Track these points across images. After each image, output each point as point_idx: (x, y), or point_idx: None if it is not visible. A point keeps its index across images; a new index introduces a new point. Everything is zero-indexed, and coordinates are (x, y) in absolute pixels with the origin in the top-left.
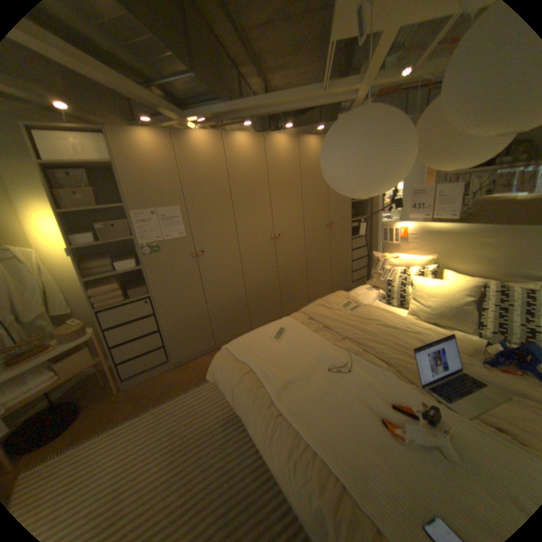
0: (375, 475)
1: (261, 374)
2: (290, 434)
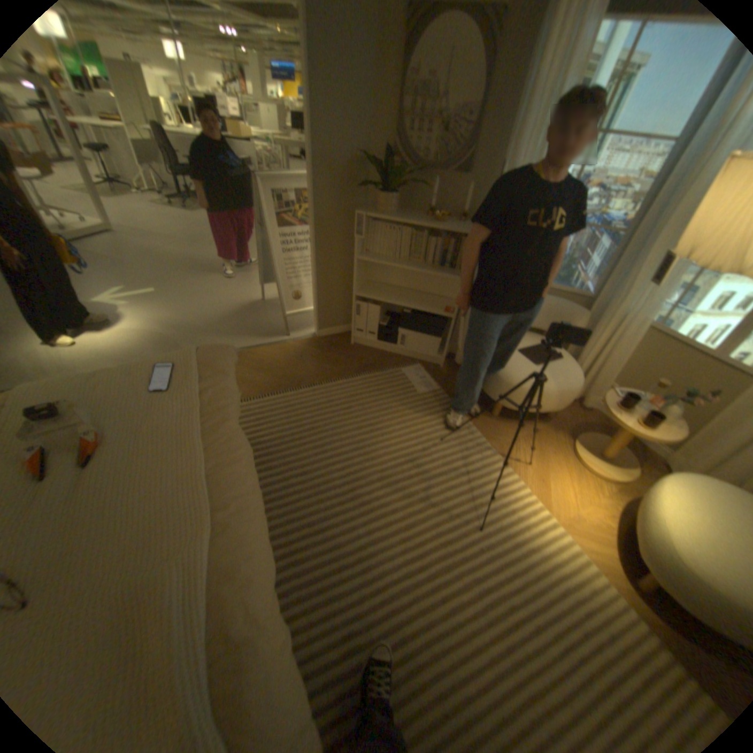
0: (163, 417)
1: (190, 628)
2: (215, 479)
